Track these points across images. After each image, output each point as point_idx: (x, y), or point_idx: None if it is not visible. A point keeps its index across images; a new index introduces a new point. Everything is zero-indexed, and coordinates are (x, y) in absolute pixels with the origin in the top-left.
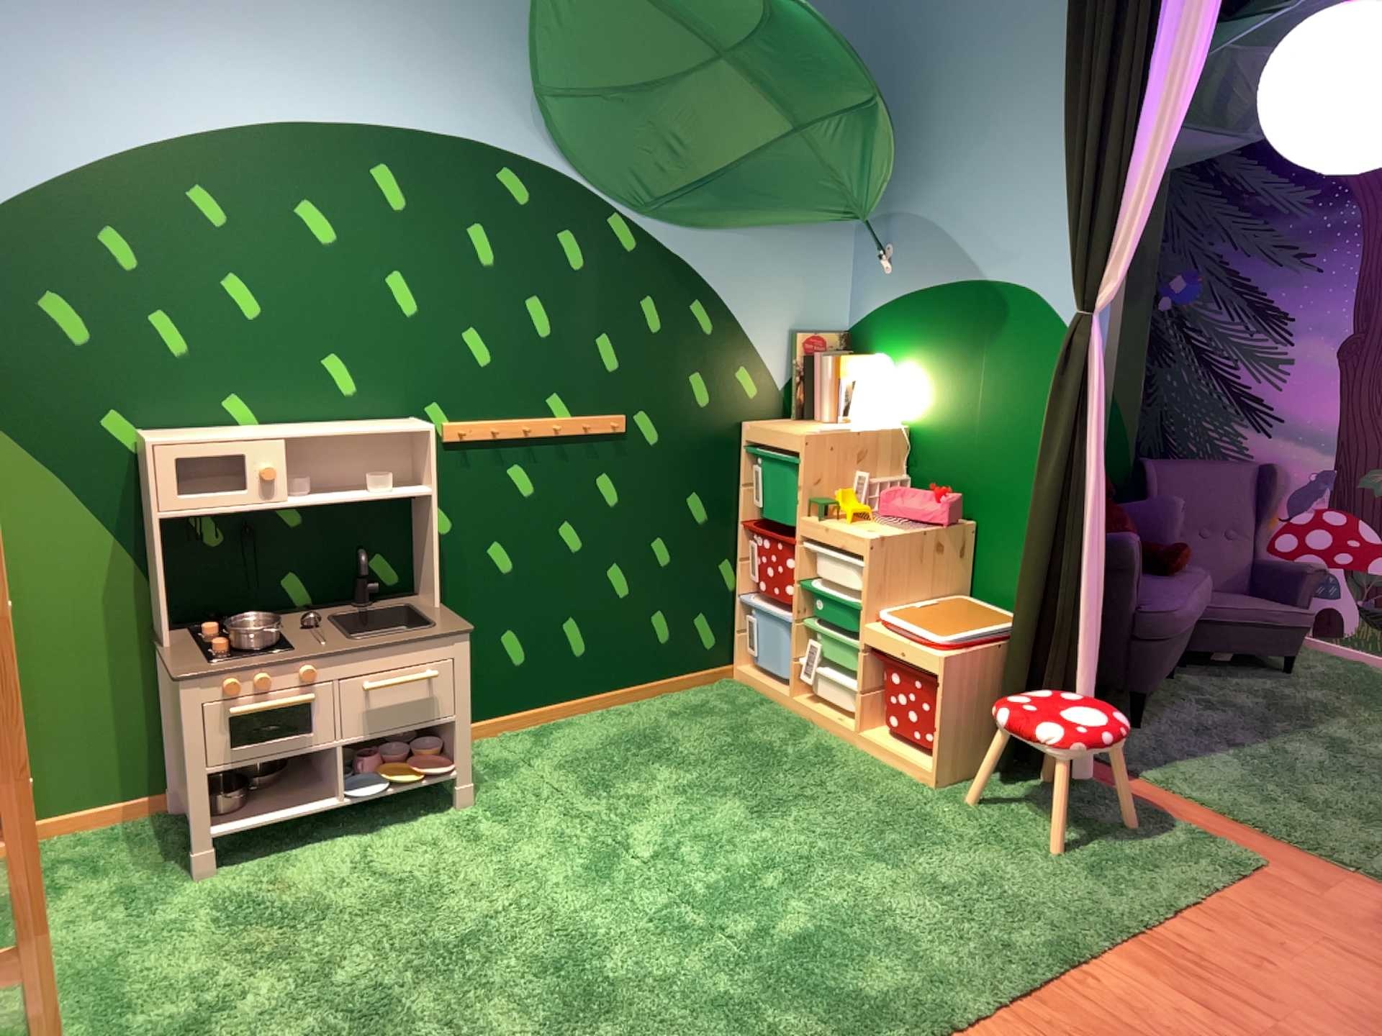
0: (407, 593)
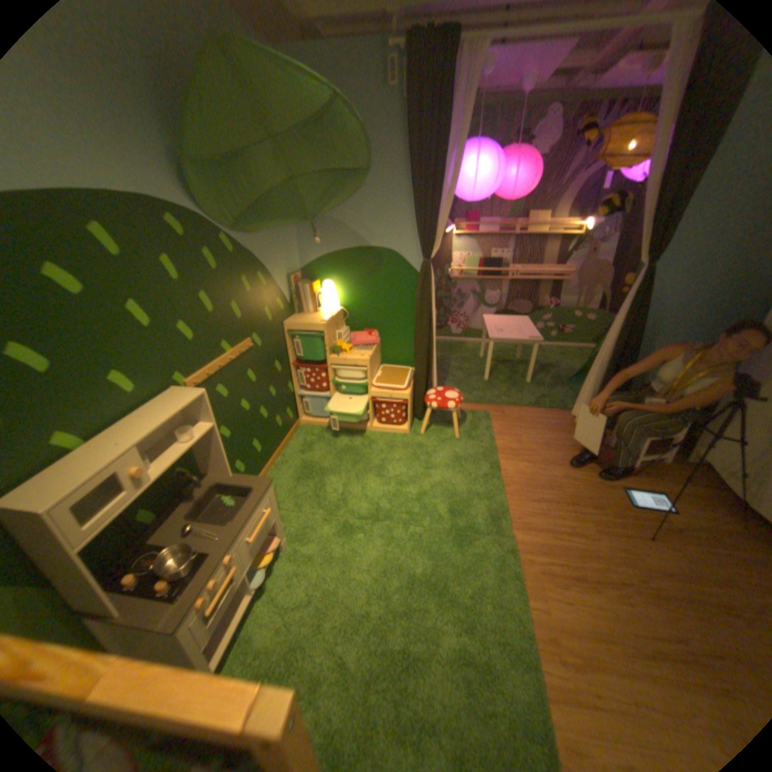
0: (196, 475)
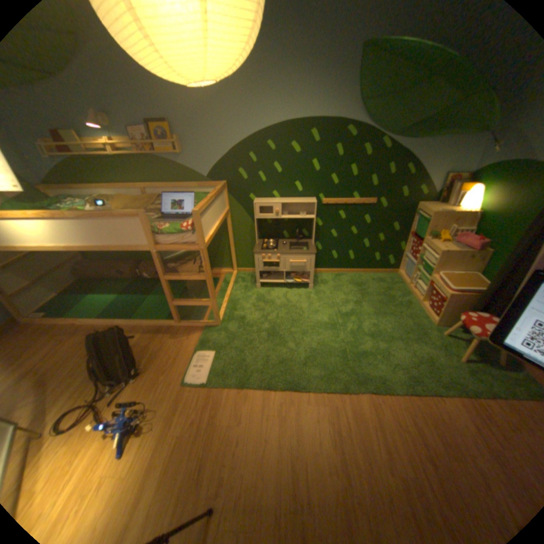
0: (309, 239)
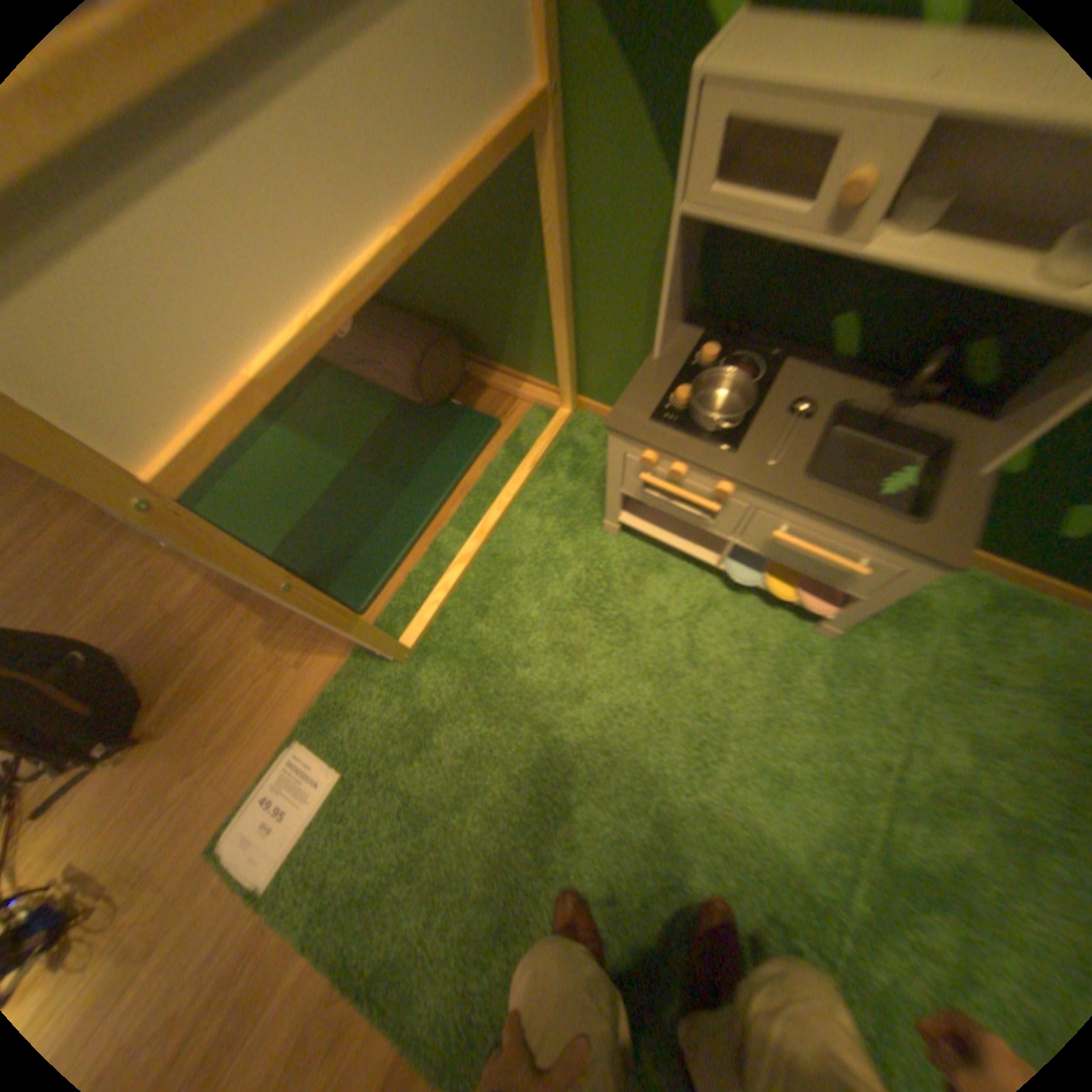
0: (993, 405)
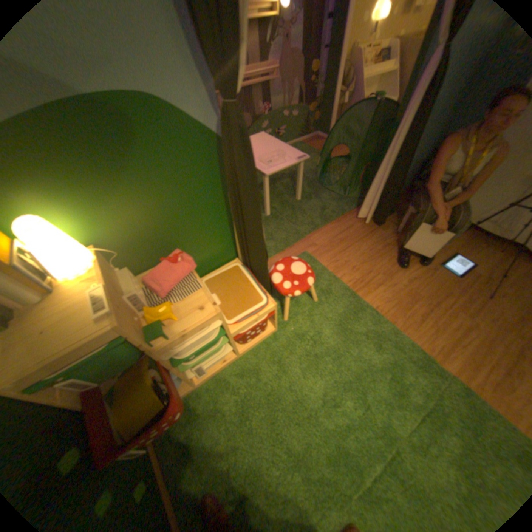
0: None
